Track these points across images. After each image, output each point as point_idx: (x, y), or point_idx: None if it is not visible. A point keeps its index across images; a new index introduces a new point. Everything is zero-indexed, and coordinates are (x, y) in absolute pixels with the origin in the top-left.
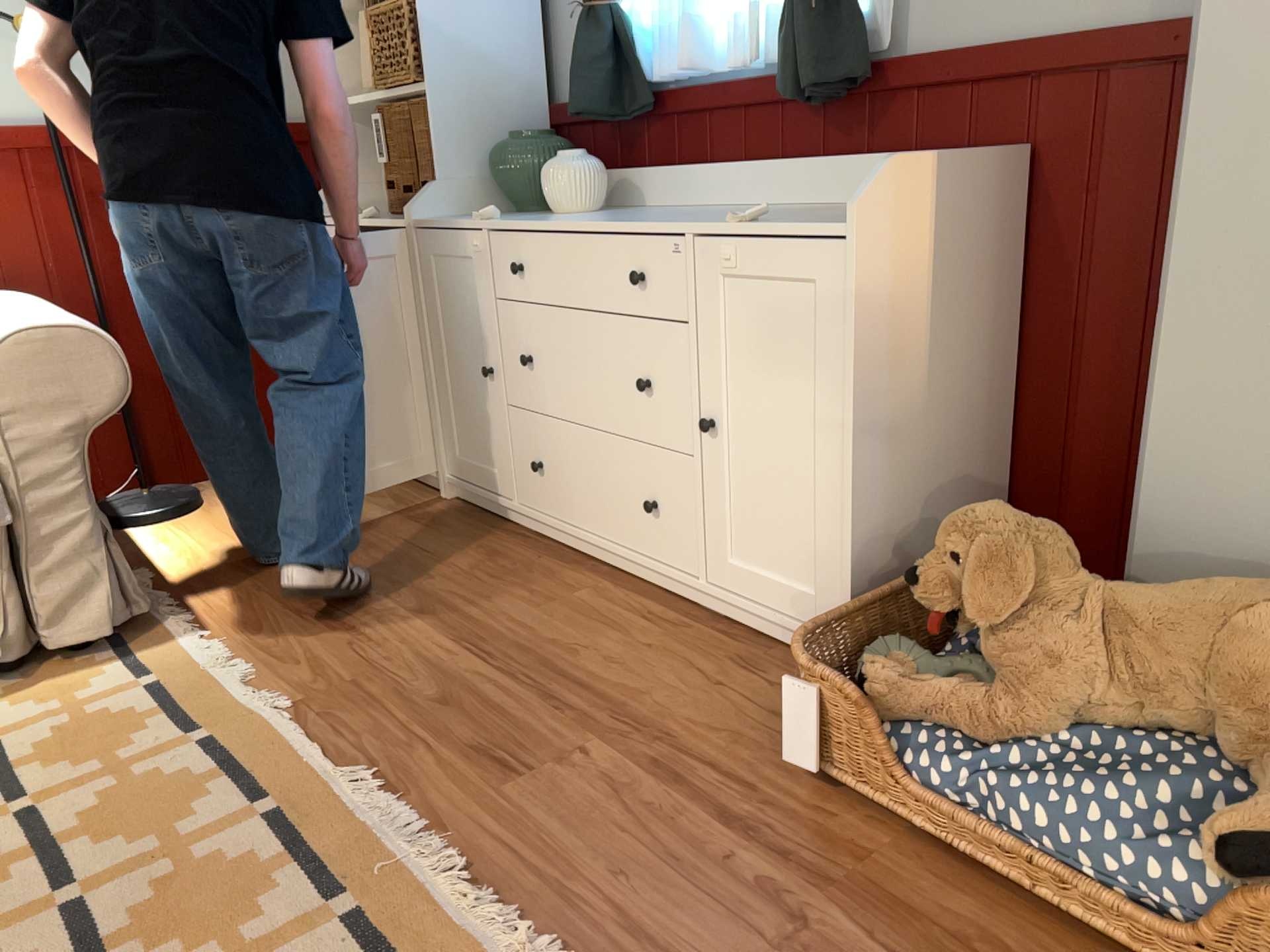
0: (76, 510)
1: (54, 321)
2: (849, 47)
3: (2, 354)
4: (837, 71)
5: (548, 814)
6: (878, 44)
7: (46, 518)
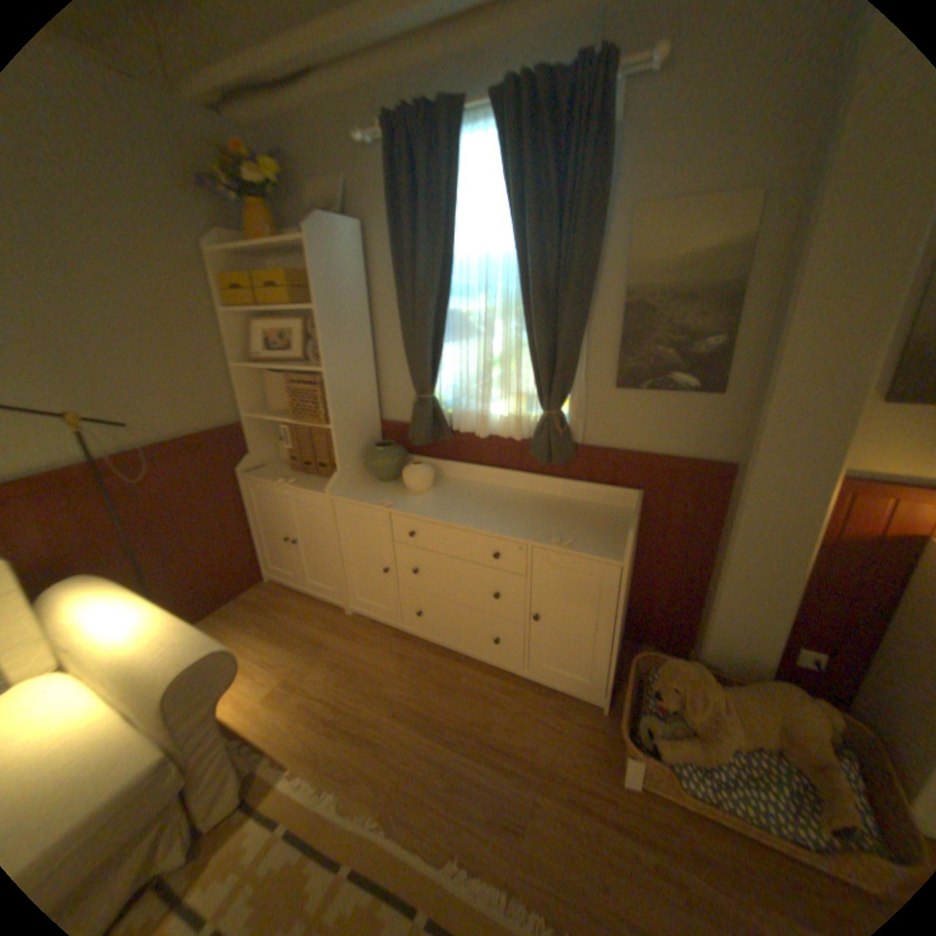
0: (211, 752)
1: (184, 652)
2: (569, 444)
3: (165, 694)
4: (567, 456)
5: (550, 860)
6: (575, 438)
7: (196, 767)
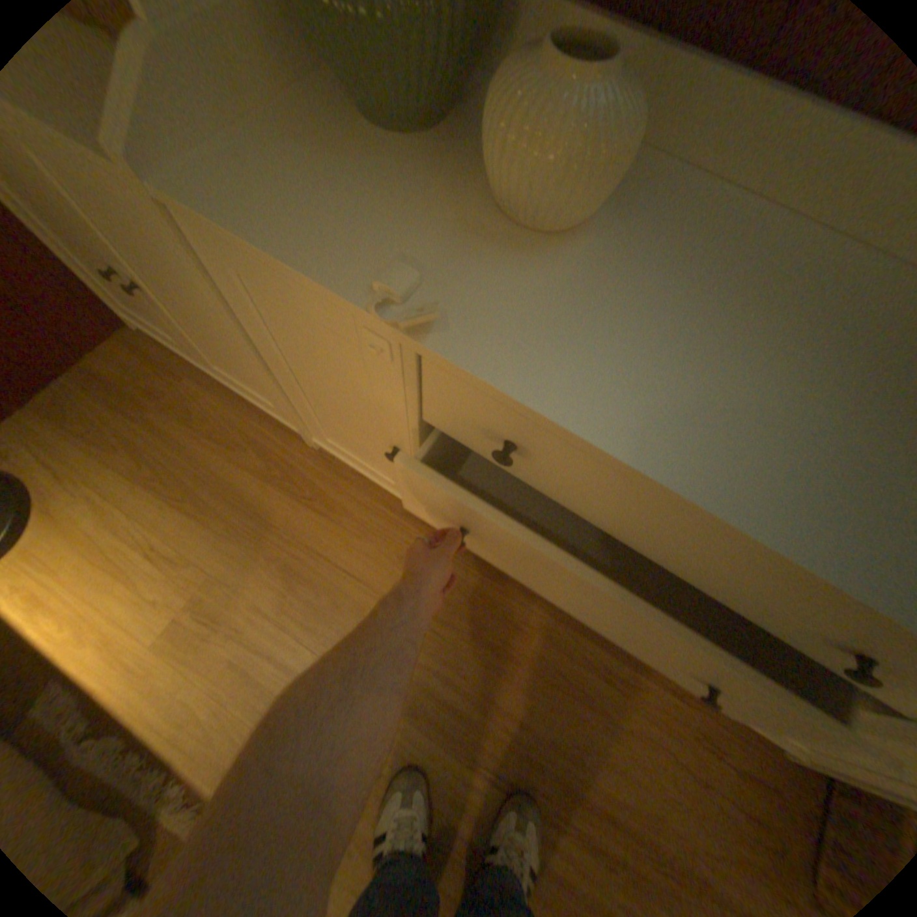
0: None
1: None
2: None
3: None
4: None
5: None
6: None
7: None
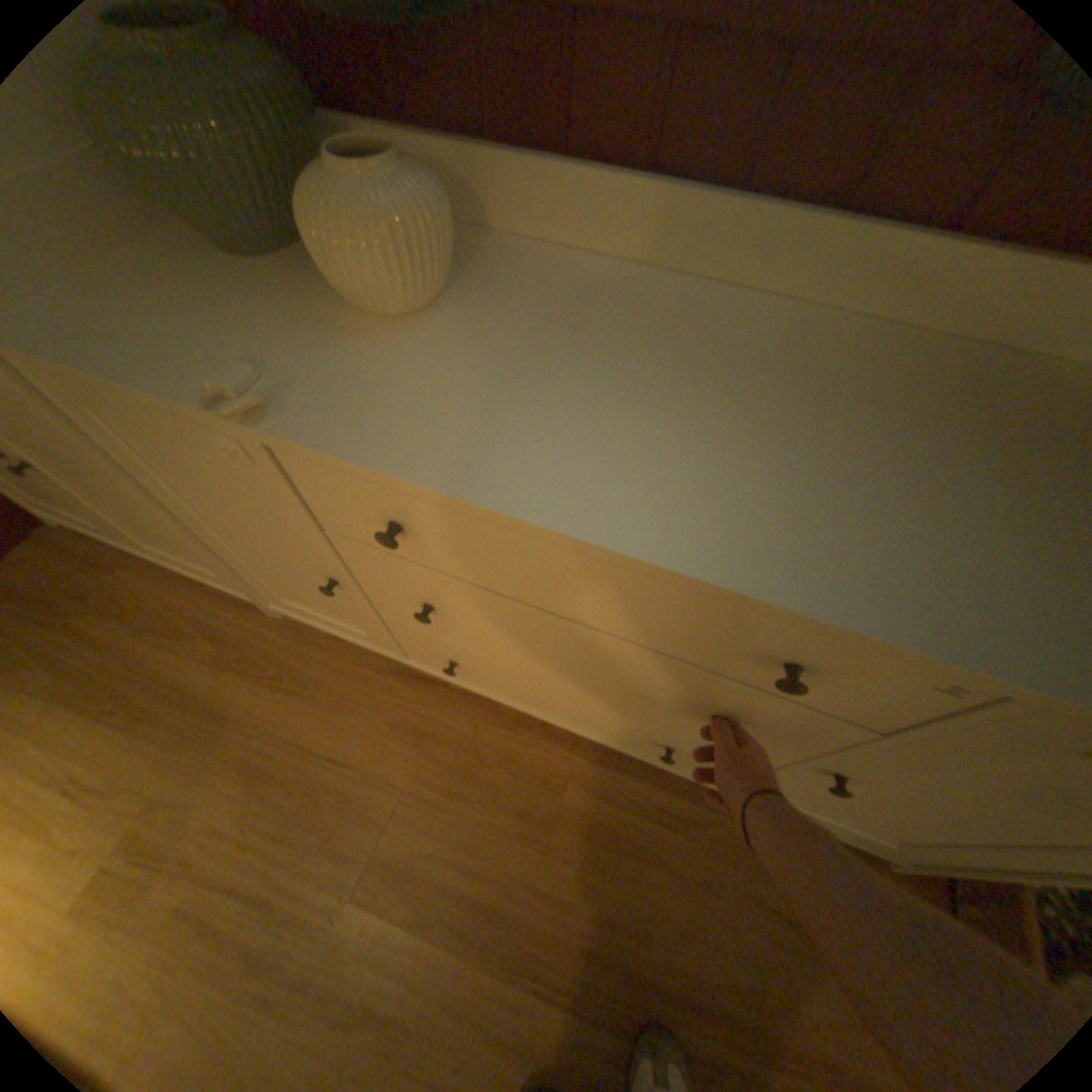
0: None
1: None
2: None
3: None
4: None
5: None
6: None
7: None
